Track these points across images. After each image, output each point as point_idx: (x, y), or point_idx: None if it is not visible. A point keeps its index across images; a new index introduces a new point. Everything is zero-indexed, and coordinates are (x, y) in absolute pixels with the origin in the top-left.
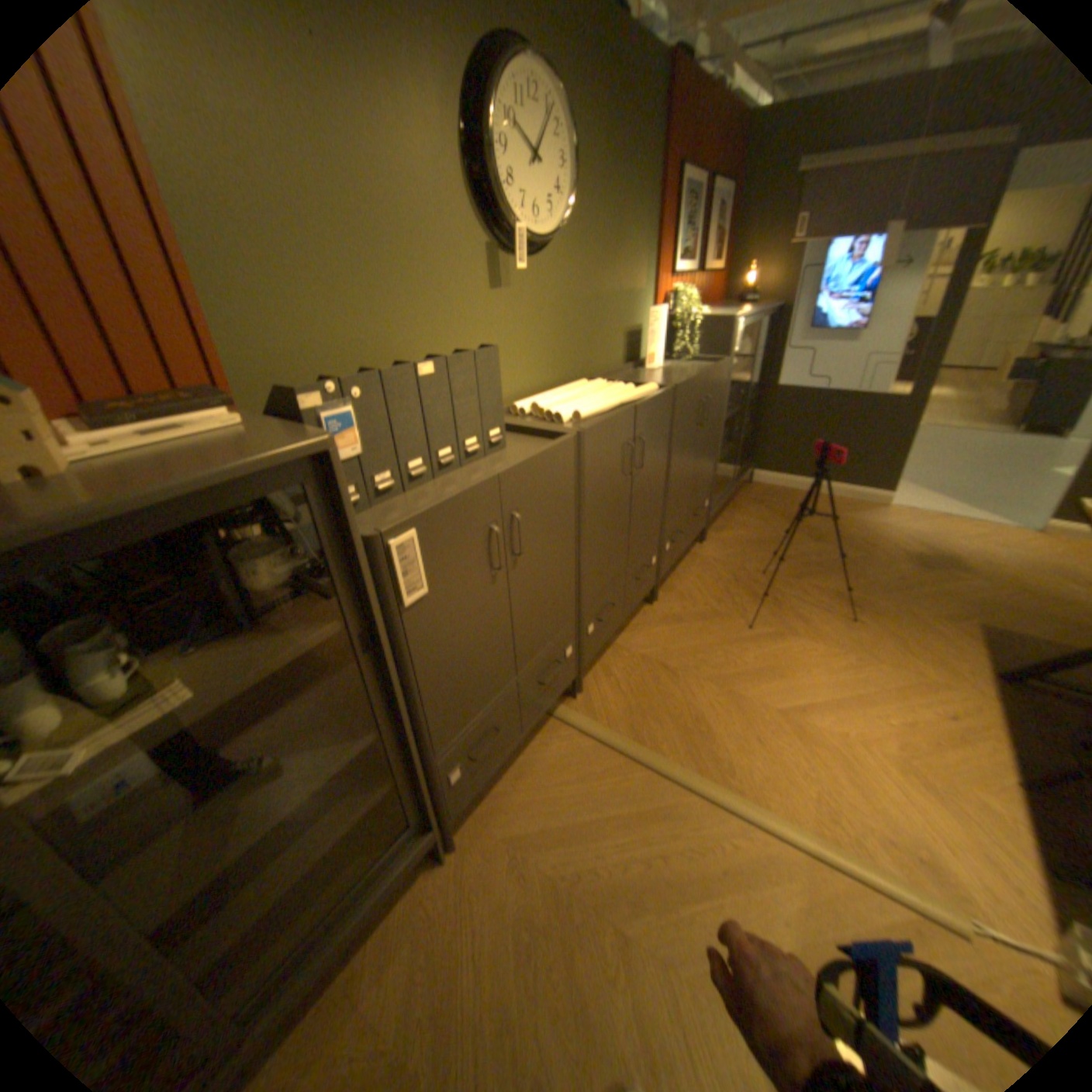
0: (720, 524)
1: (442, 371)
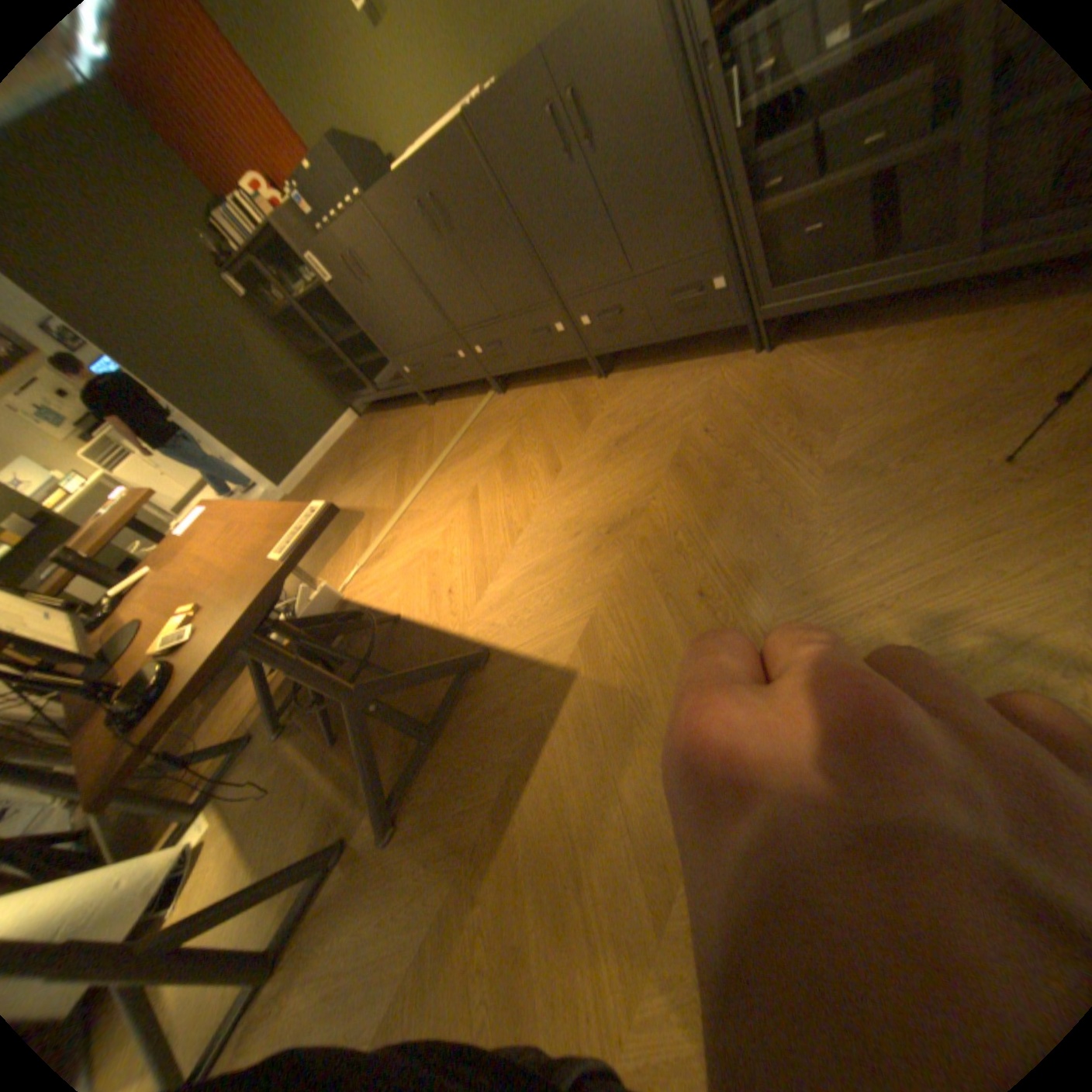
0: (866, 338)
1: (311, 164)
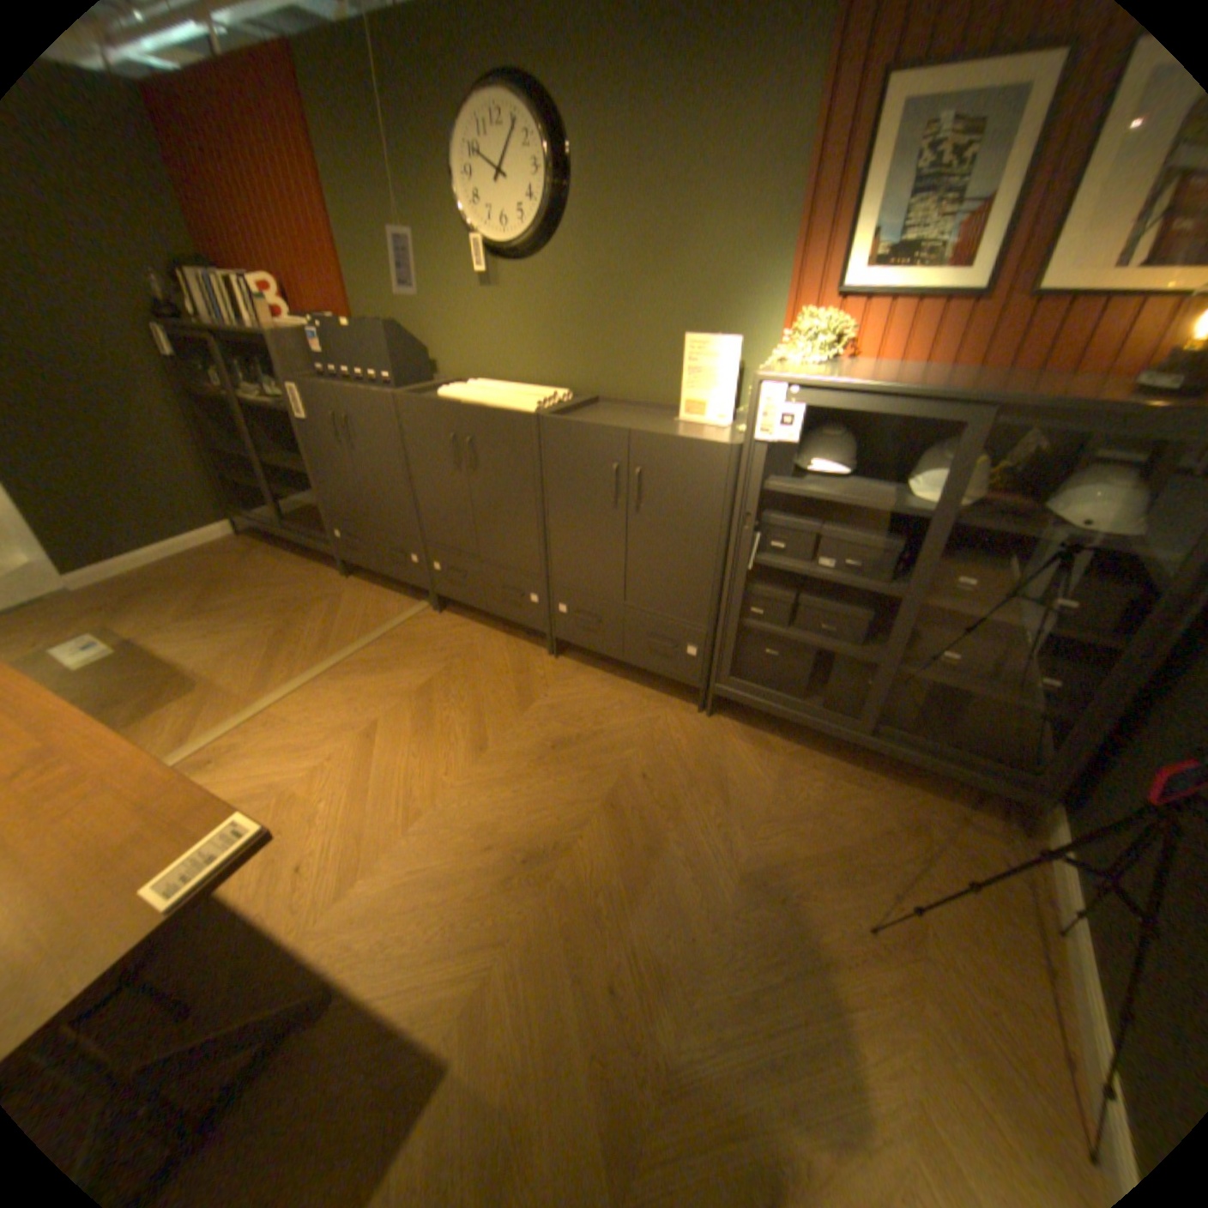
0: (780, 747)
1: (351, 326)
